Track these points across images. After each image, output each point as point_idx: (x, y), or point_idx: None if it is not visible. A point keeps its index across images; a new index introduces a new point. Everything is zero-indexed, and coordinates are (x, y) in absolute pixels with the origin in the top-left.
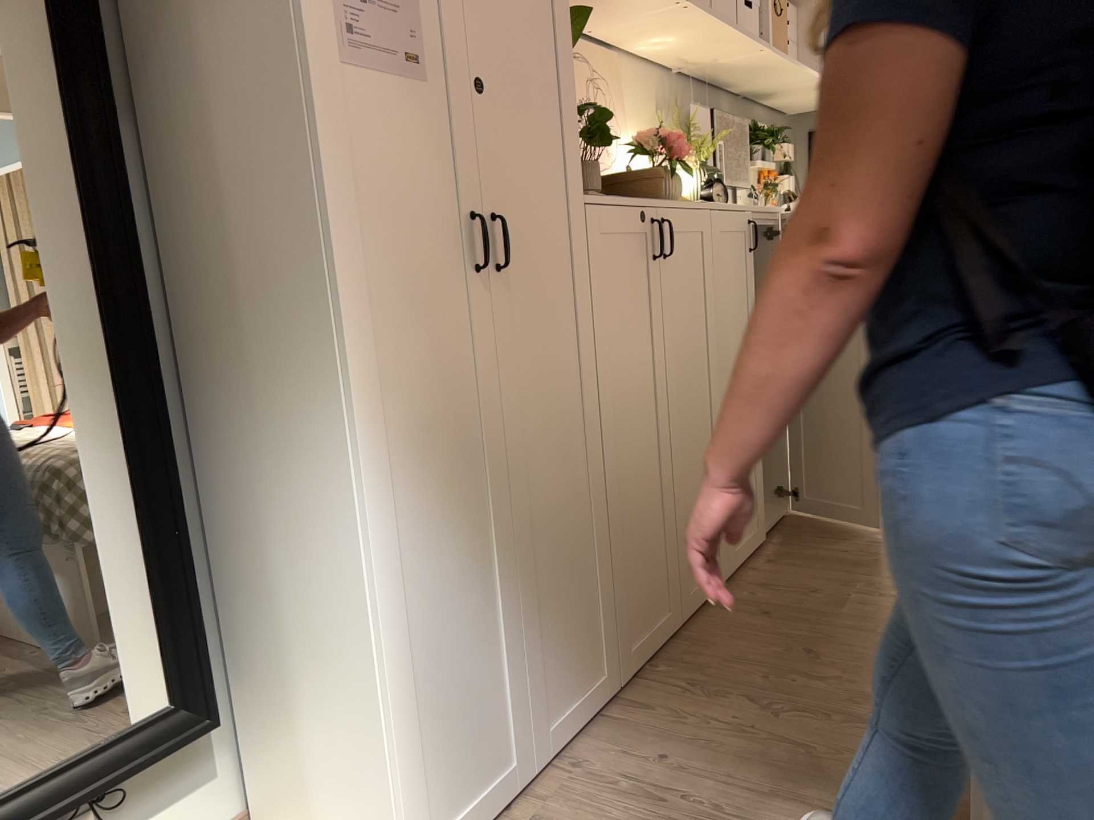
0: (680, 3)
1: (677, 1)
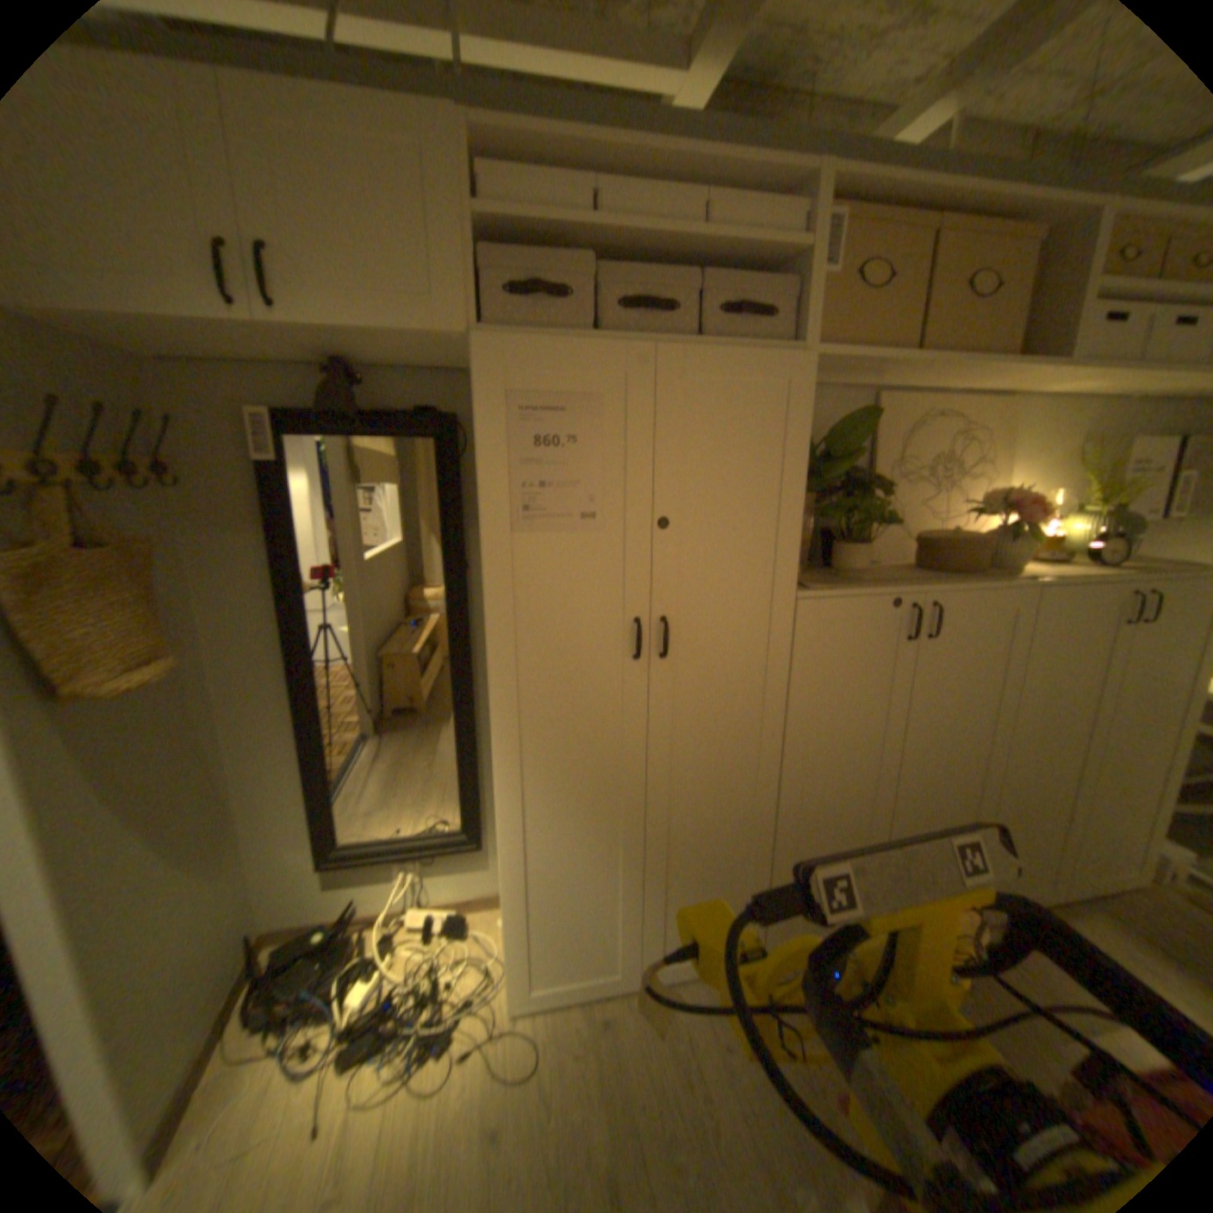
0: (1059, 367)
1: (1049, 366)
